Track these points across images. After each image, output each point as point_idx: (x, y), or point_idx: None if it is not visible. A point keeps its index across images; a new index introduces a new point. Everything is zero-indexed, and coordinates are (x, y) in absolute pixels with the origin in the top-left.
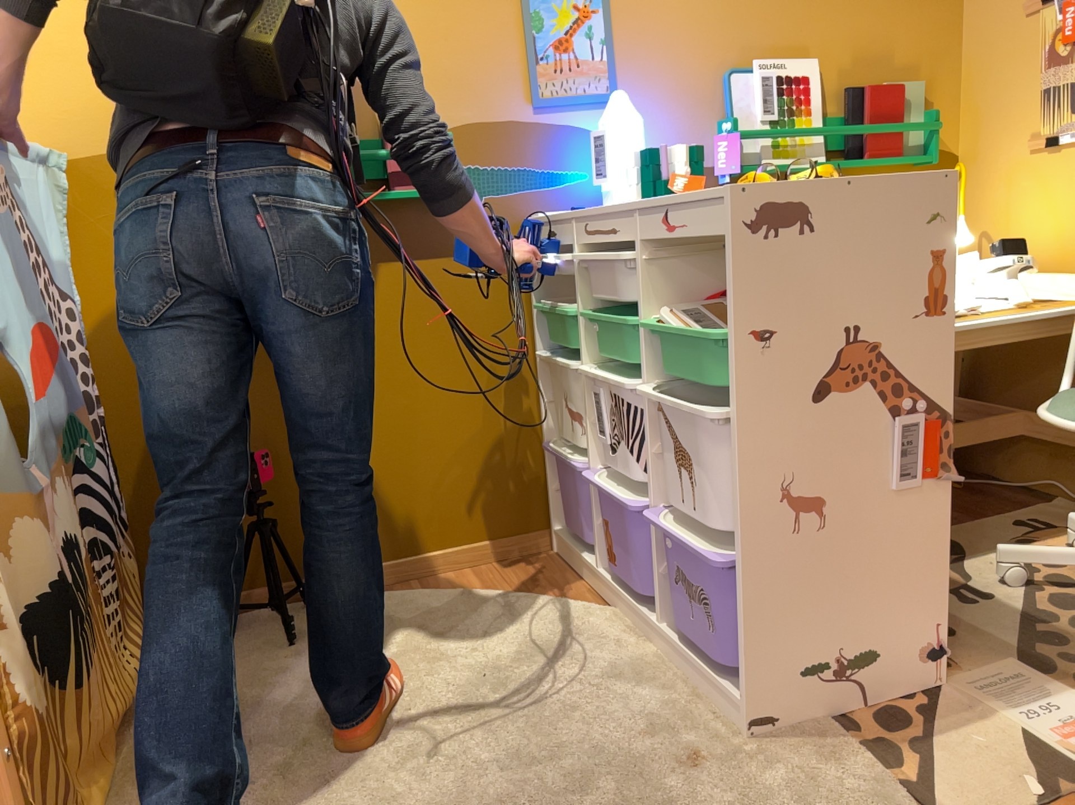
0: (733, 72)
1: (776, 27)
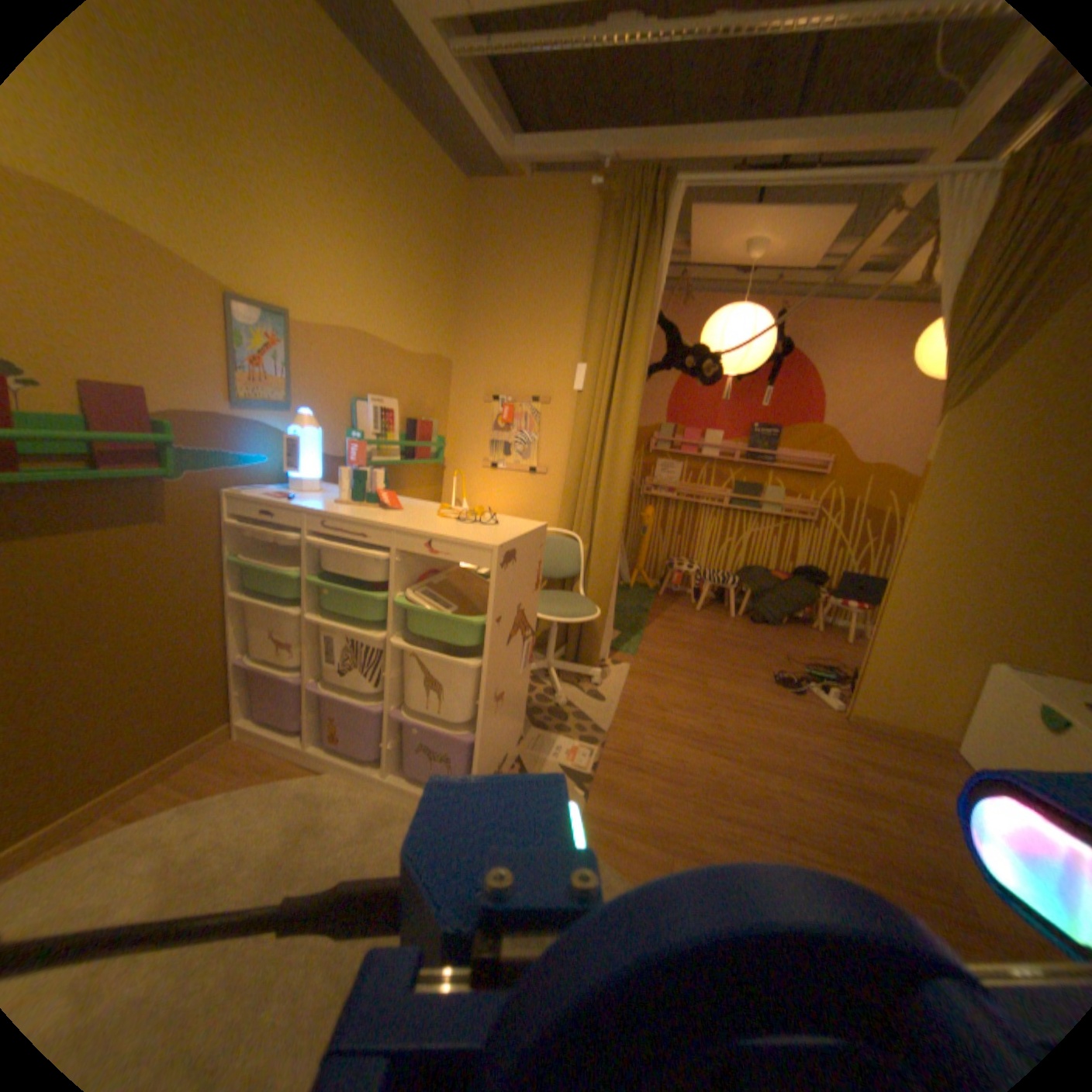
0: (359, 400)
1: (379, 377)
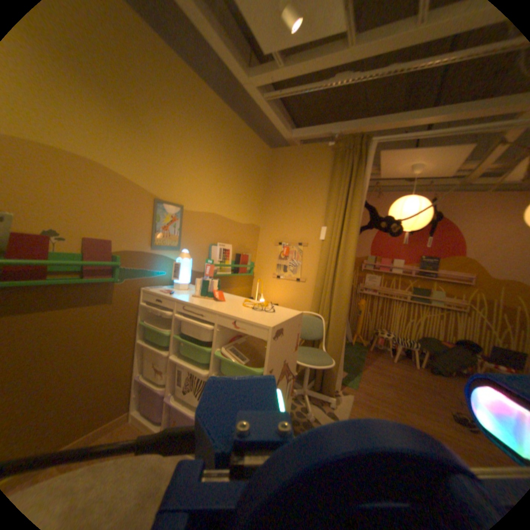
0: (213, 245)
1: (224, 234)
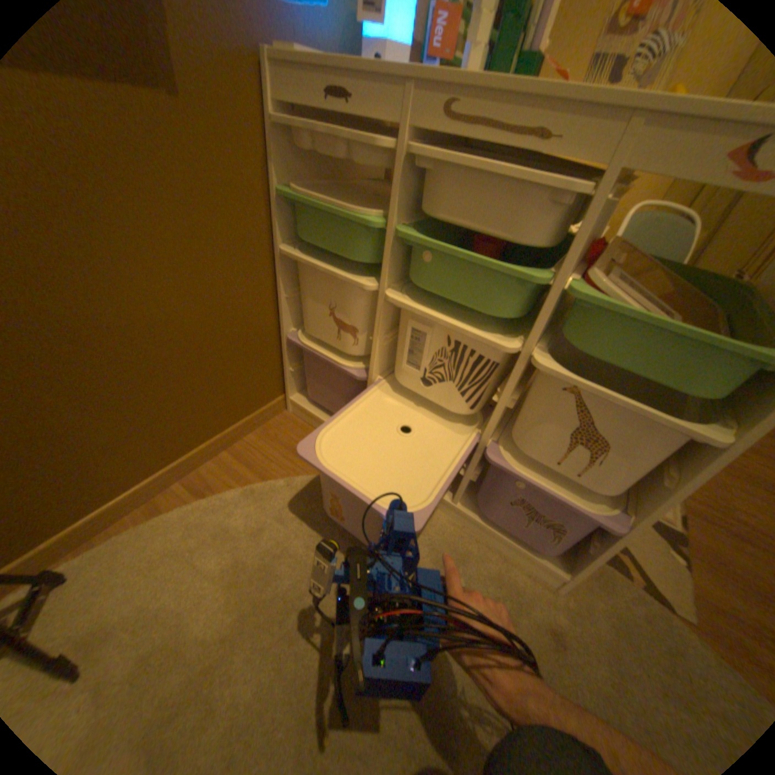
0: None
1: None
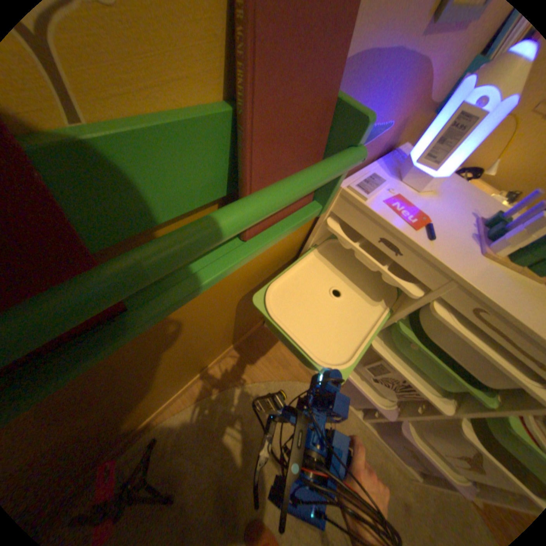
0: None
1: None
